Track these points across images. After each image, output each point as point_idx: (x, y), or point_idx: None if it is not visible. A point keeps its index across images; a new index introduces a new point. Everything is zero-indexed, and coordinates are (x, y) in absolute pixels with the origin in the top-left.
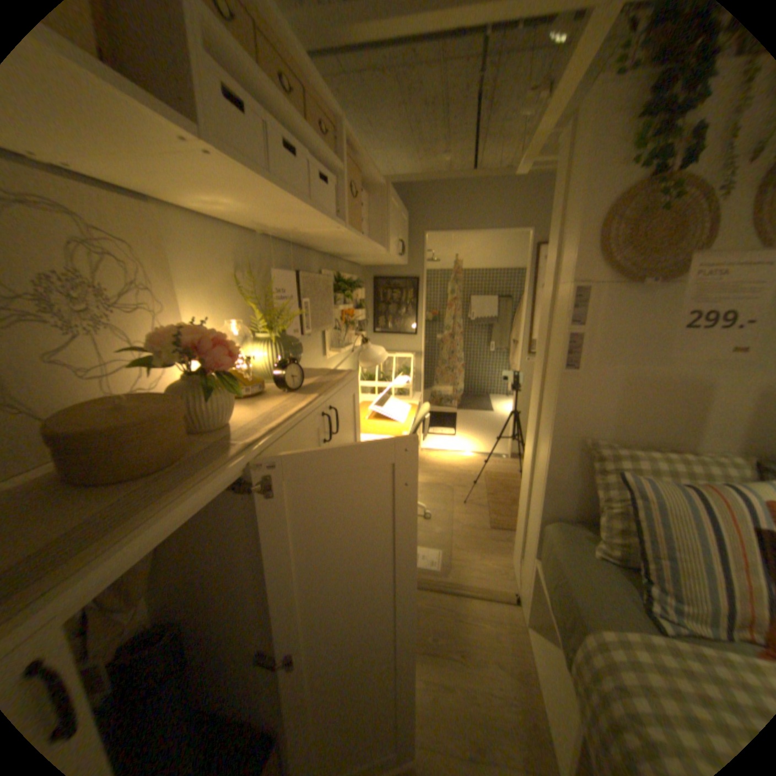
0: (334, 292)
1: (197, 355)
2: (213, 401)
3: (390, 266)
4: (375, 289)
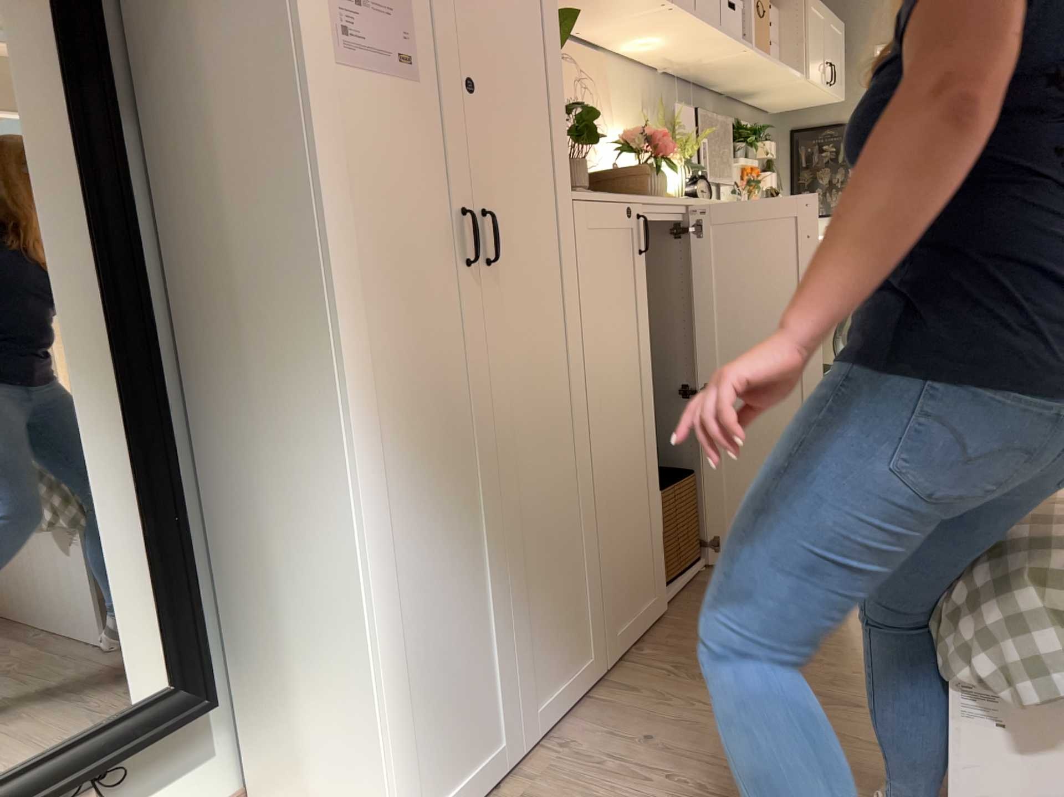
0: (733, 143)
1: (650, 147)
2: (658, 181)
3: (815, 111)
4: (792, 151)
